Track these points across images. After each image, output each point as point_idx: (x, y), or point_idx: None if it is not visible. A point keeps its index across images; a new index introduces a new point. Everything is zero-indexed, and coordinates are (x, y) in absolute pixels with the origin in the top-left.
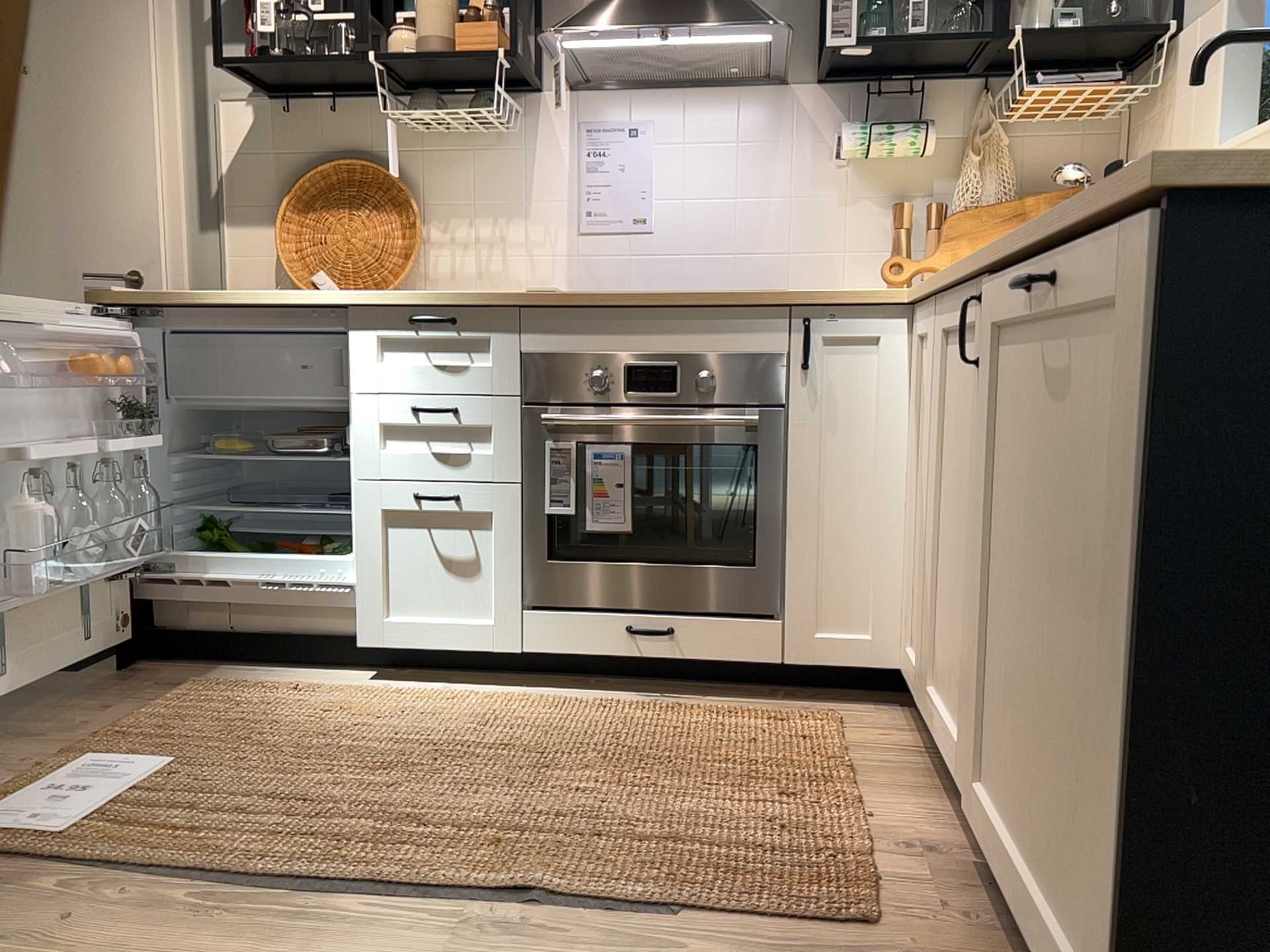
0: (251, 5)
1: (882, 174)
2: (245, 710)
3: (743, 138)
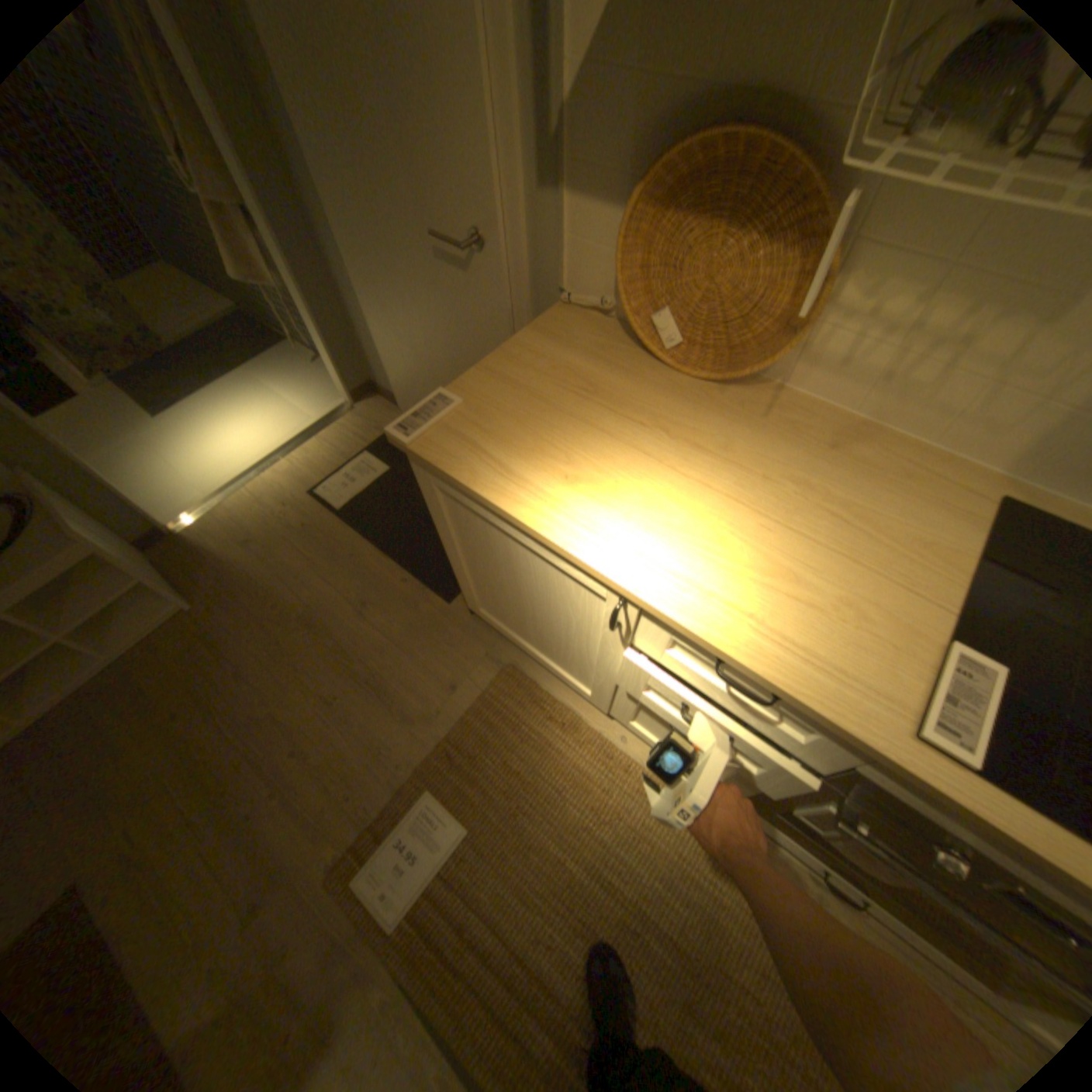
0: None
1: None
2: (524, 748)
3: None
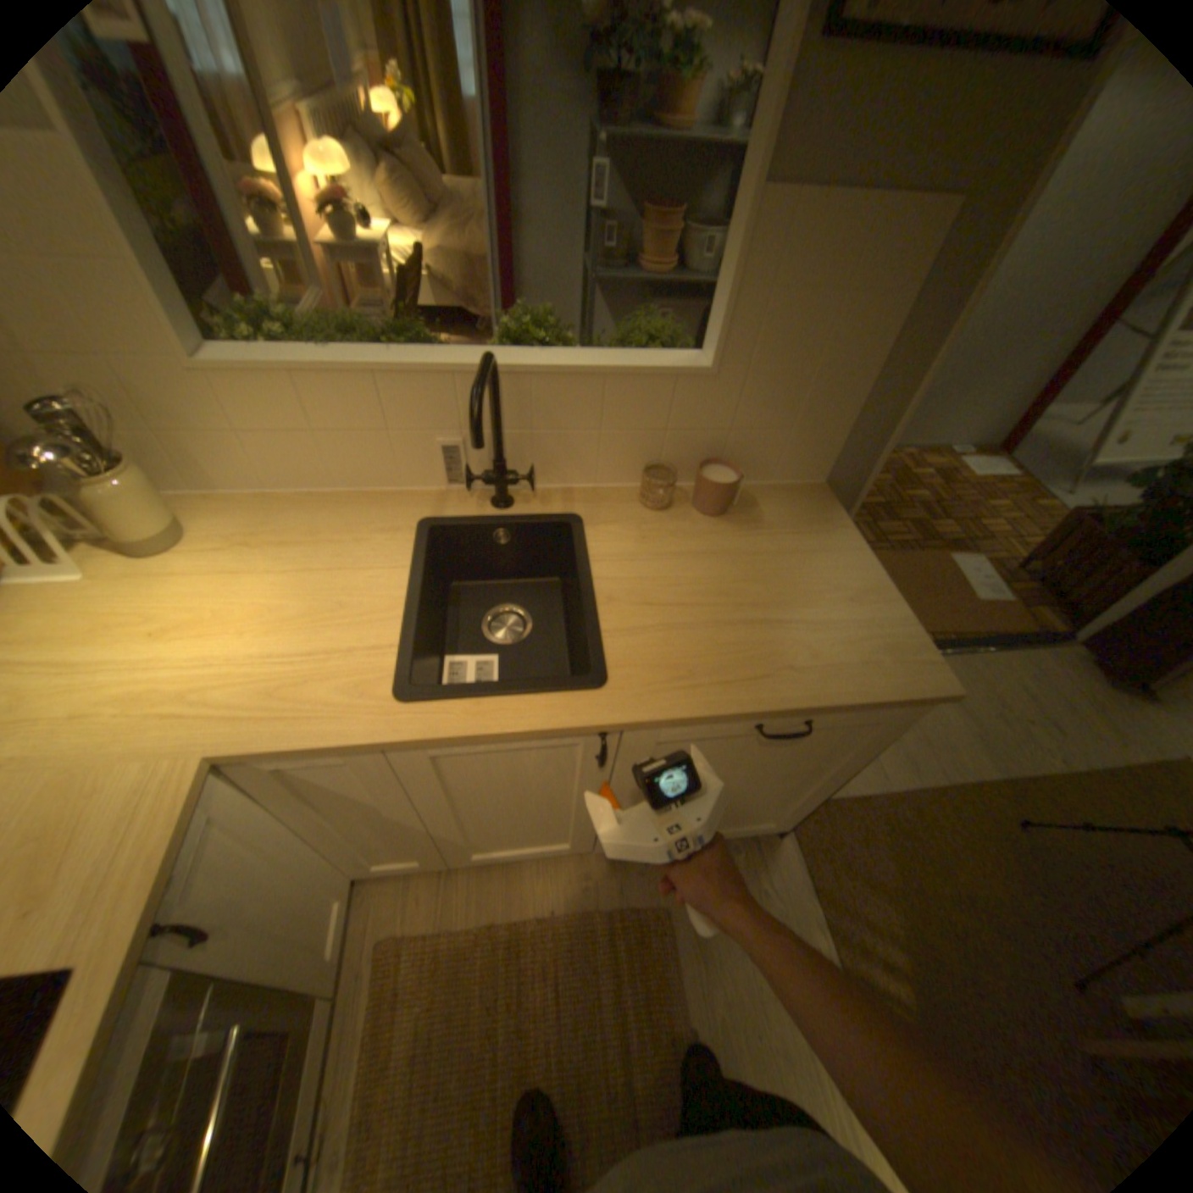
0: None
1: None
2: None
3: None
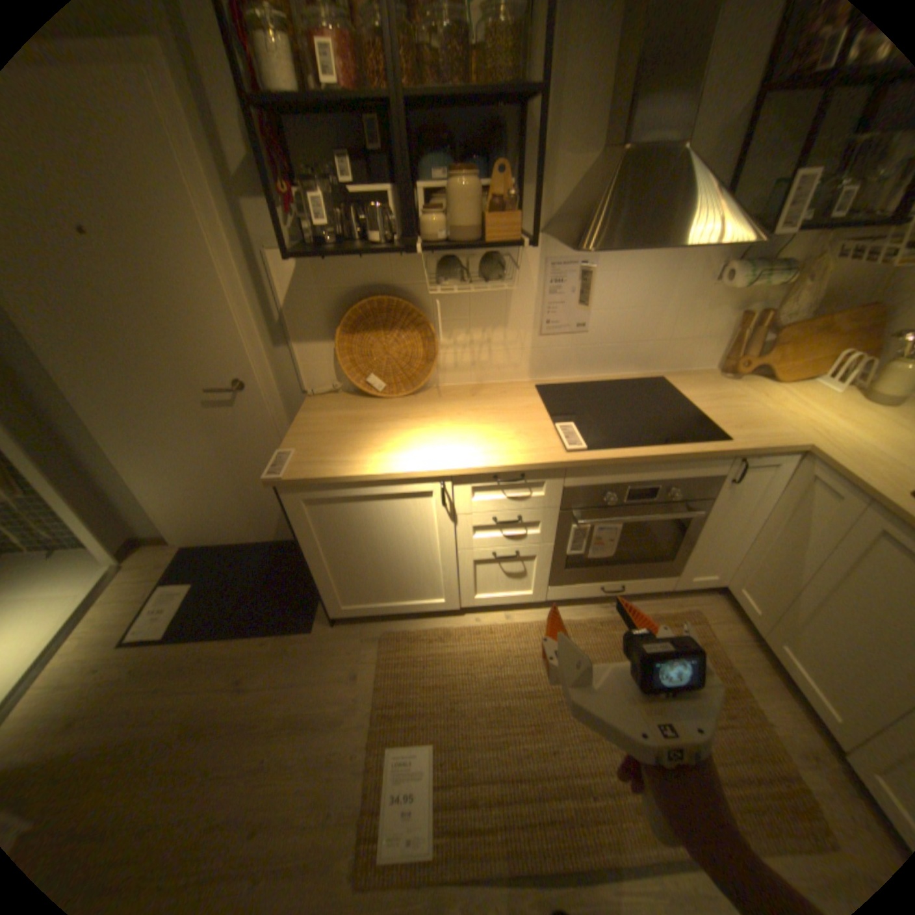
0: (271, 155)
1: (742, 287)
2: (427, 667)
3: (659, 265)
